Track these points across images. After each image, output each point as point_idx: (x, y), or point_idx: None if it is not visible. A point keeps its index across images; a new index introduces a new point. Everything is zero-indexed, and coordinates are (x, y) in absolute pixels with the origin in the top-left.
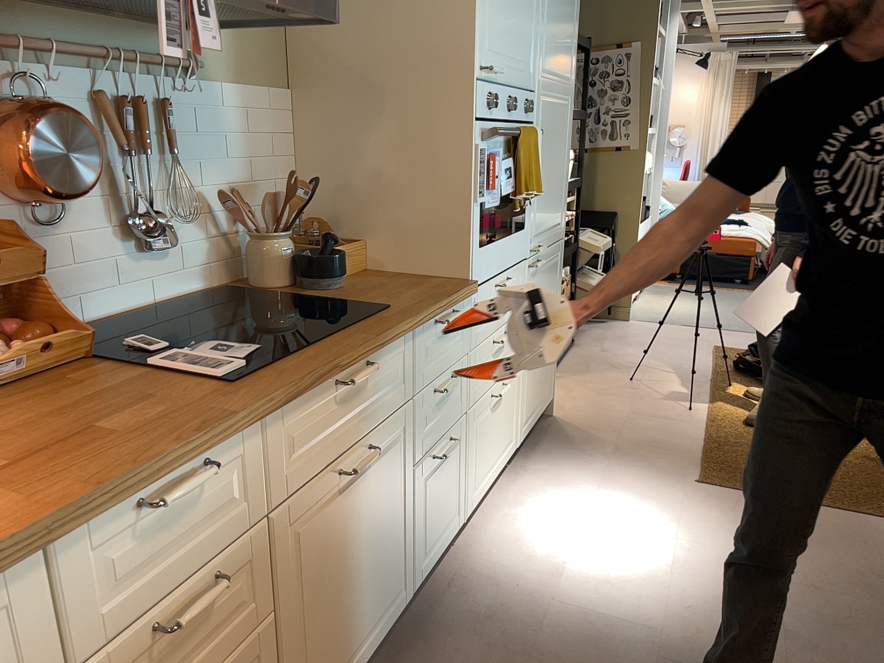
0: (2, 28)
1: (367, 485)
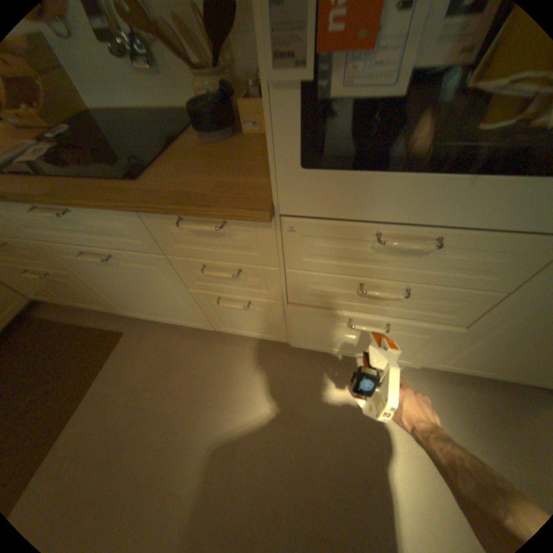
0: None
1: (123, 269)
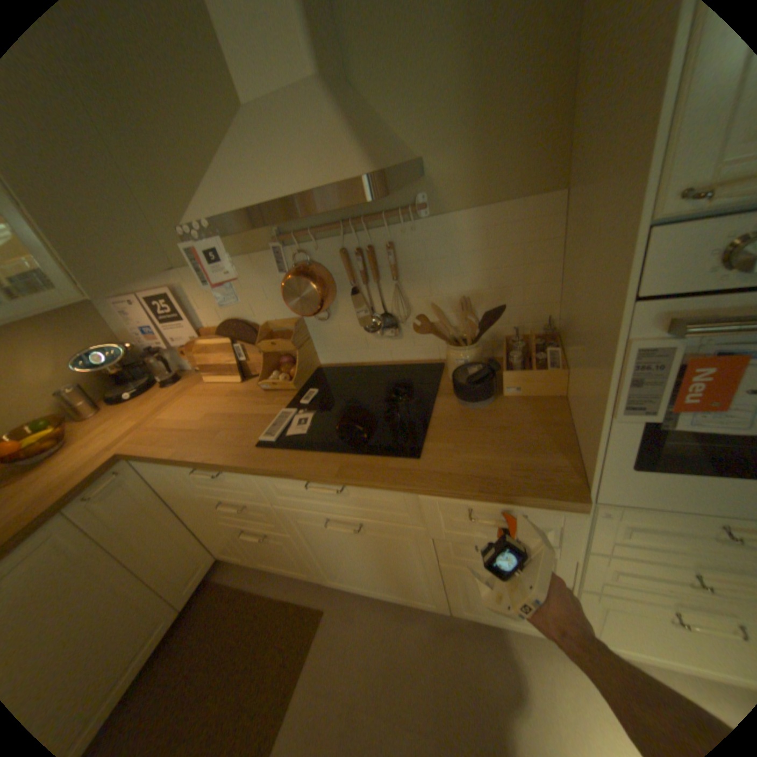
0: (293, 226)
1: (366, 539)
